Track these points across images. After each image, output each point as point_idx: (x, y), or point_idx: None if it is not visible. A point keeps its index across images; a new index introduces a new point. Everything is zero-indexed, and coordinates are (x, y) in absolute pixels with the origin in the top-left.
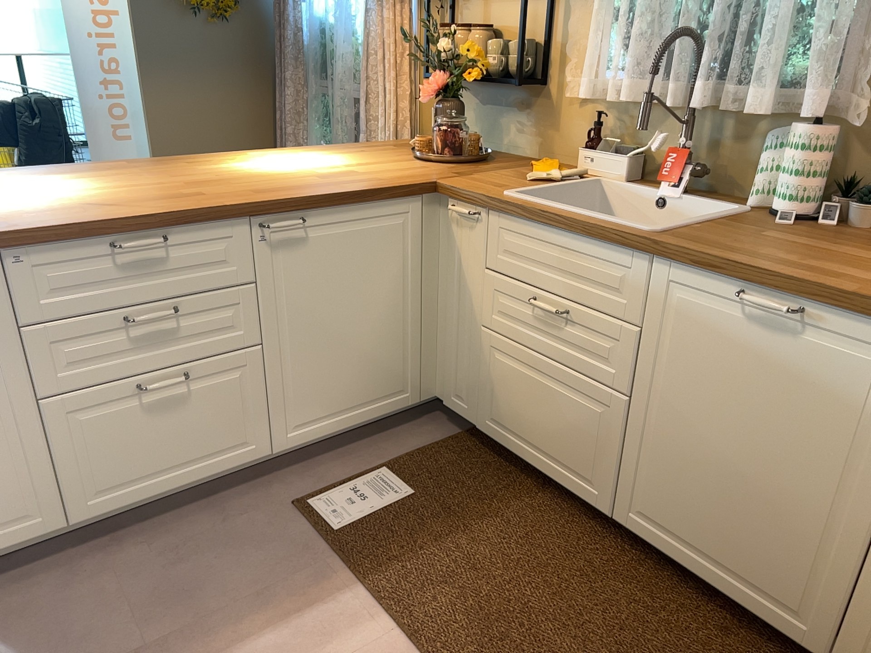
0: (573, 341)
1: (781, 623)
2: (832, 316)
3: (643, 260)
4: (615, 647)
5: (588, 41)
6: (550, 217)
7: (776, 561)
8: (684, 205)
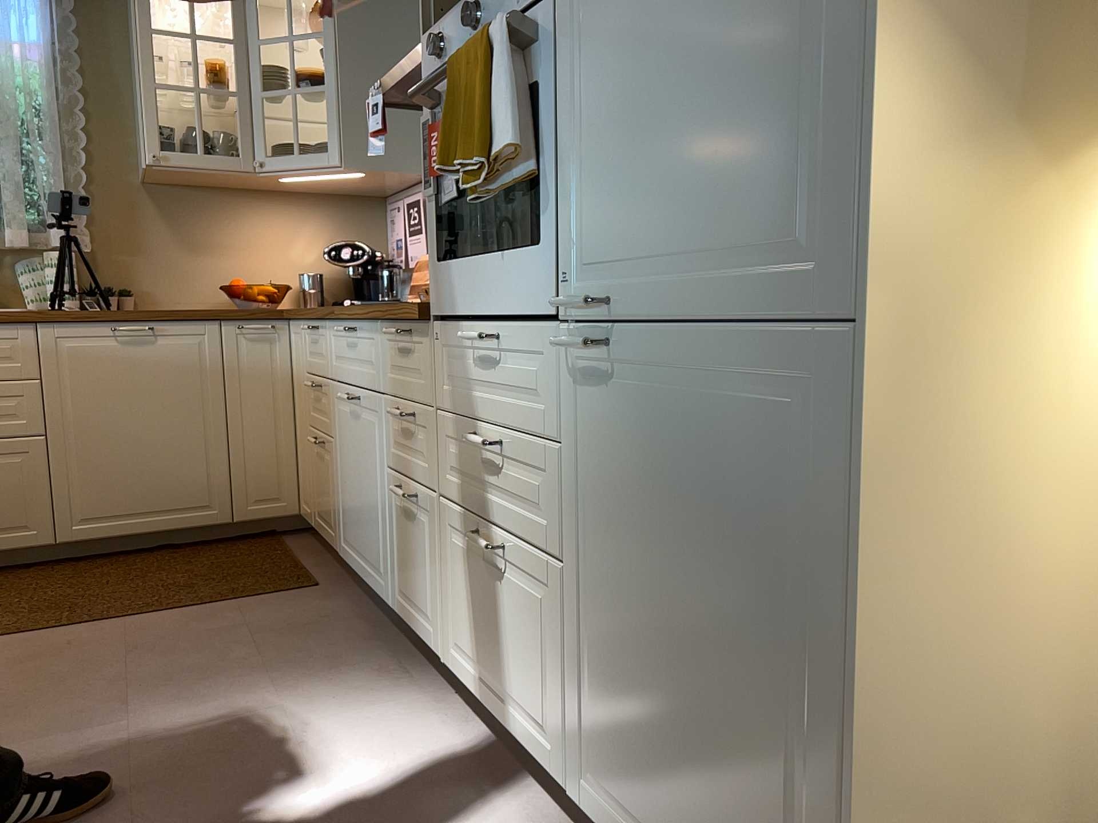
0: None
1: (202, 519)
2: (168, 325)
3: (28, 329)
4: (136, 579)
5: None
6: None
7: (186, 483)
8: None
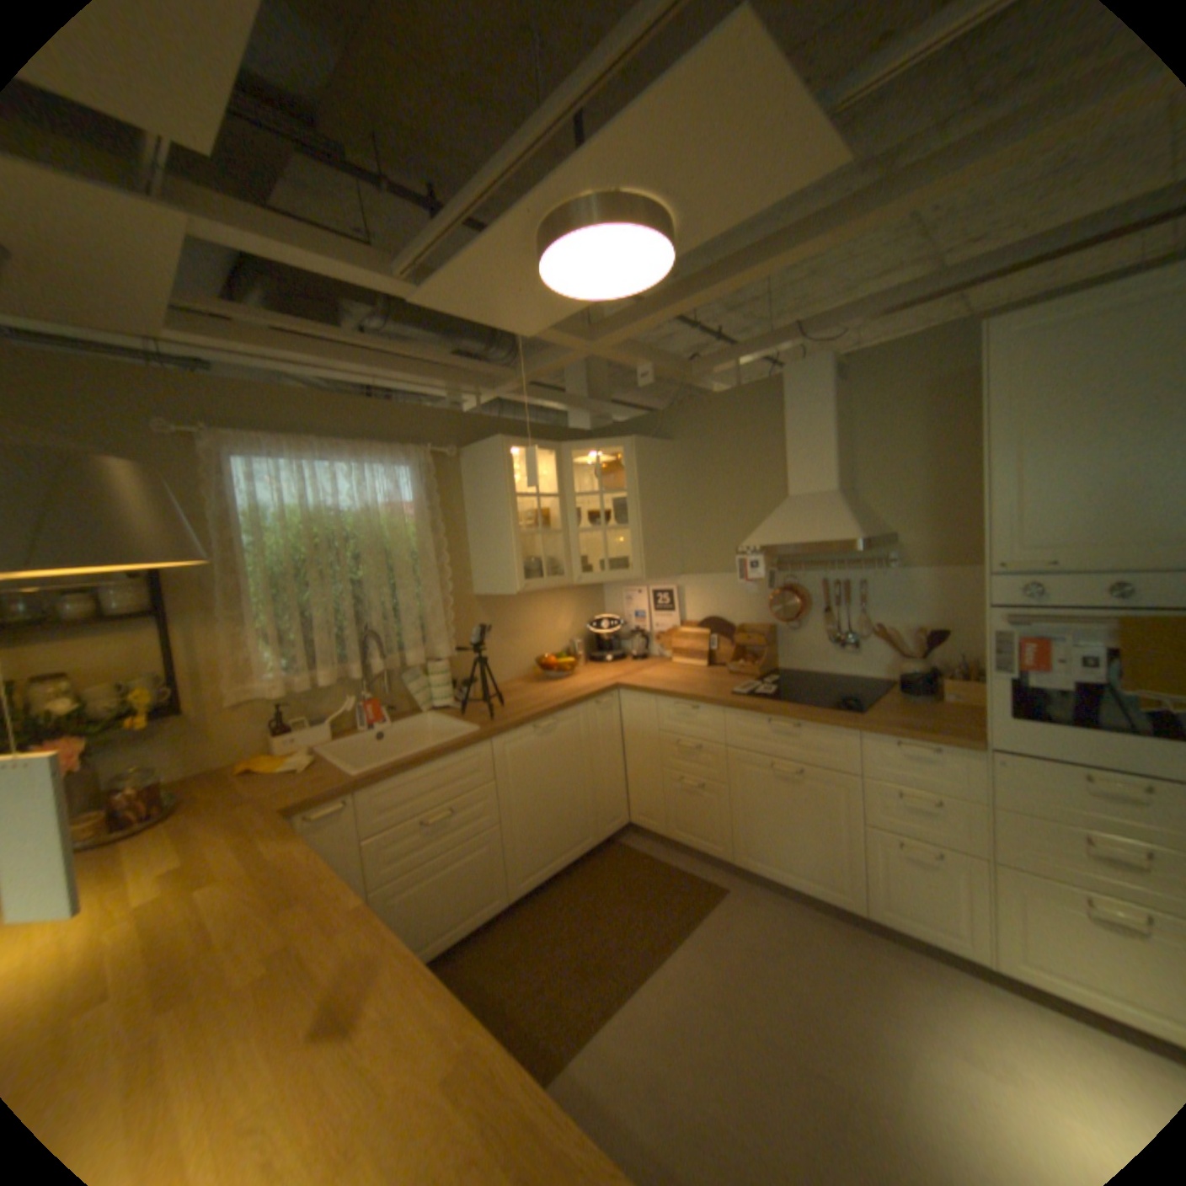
0: (457, 828)
1: (585, 850)
2: (561, 715)
3: (486, 746)
4: (592, 921)
5: (232, 660)
6: (423, 761)
7: (576, 827)
8: (396, 731)
